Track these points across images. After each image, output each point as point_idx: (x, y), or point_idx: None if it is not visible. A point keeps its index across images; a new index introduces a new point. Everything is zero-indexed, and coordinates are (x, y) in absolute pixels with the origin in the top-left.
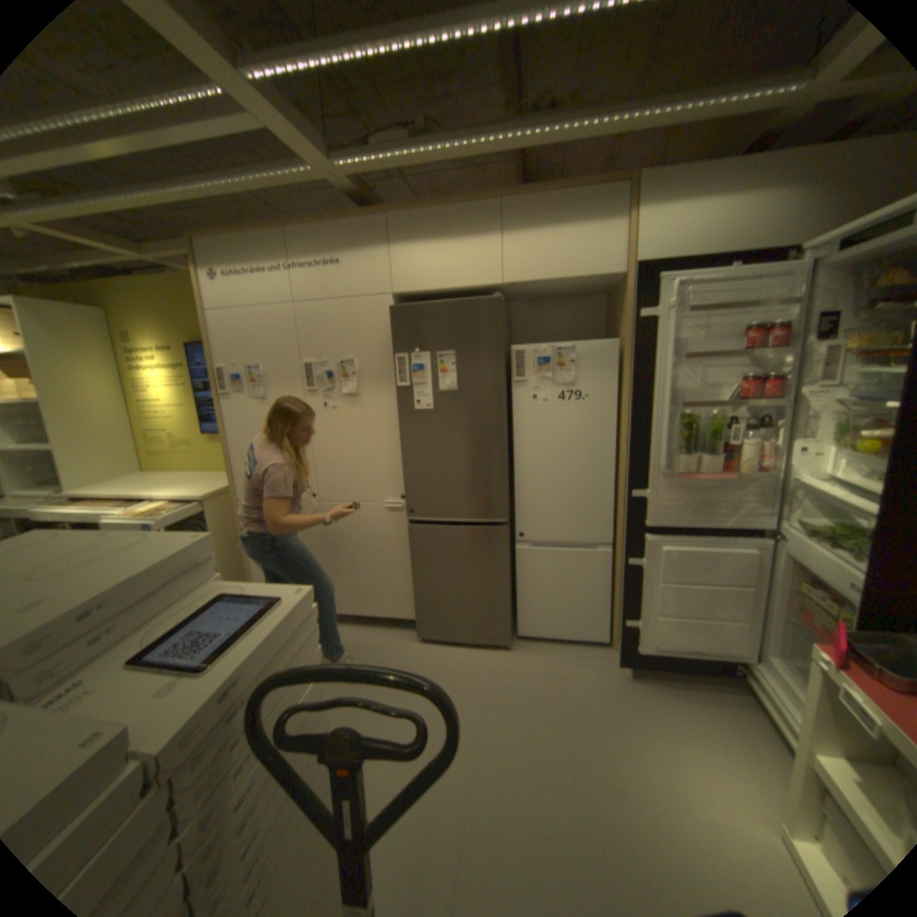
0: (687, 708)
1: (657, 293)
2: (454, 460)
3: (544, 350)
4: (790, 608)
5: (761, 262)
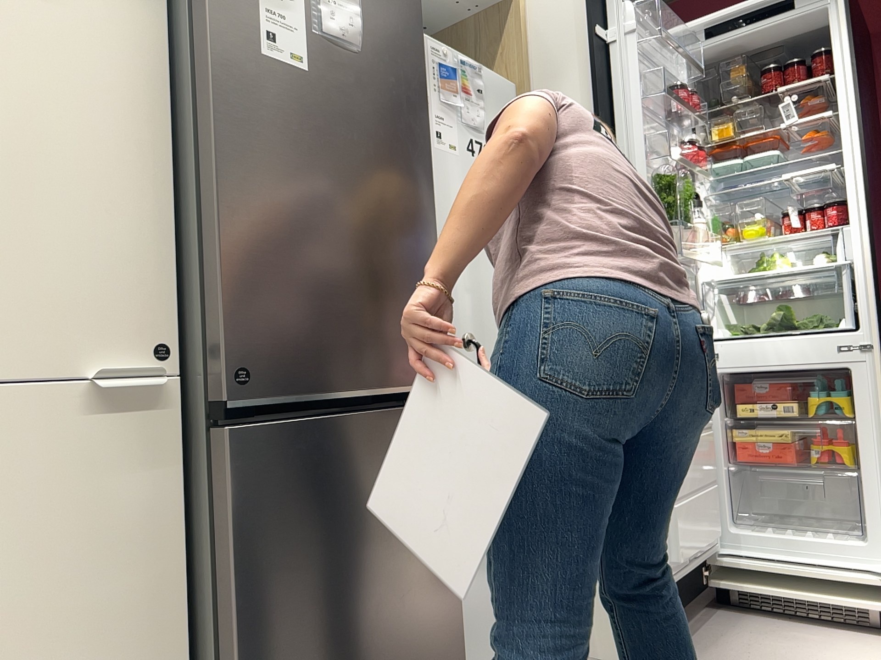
0: (719, 648)
1: (604, 11)
2: (353, 220)
3: (445, 53)
4: (727, 447)
5: (663, 23)
